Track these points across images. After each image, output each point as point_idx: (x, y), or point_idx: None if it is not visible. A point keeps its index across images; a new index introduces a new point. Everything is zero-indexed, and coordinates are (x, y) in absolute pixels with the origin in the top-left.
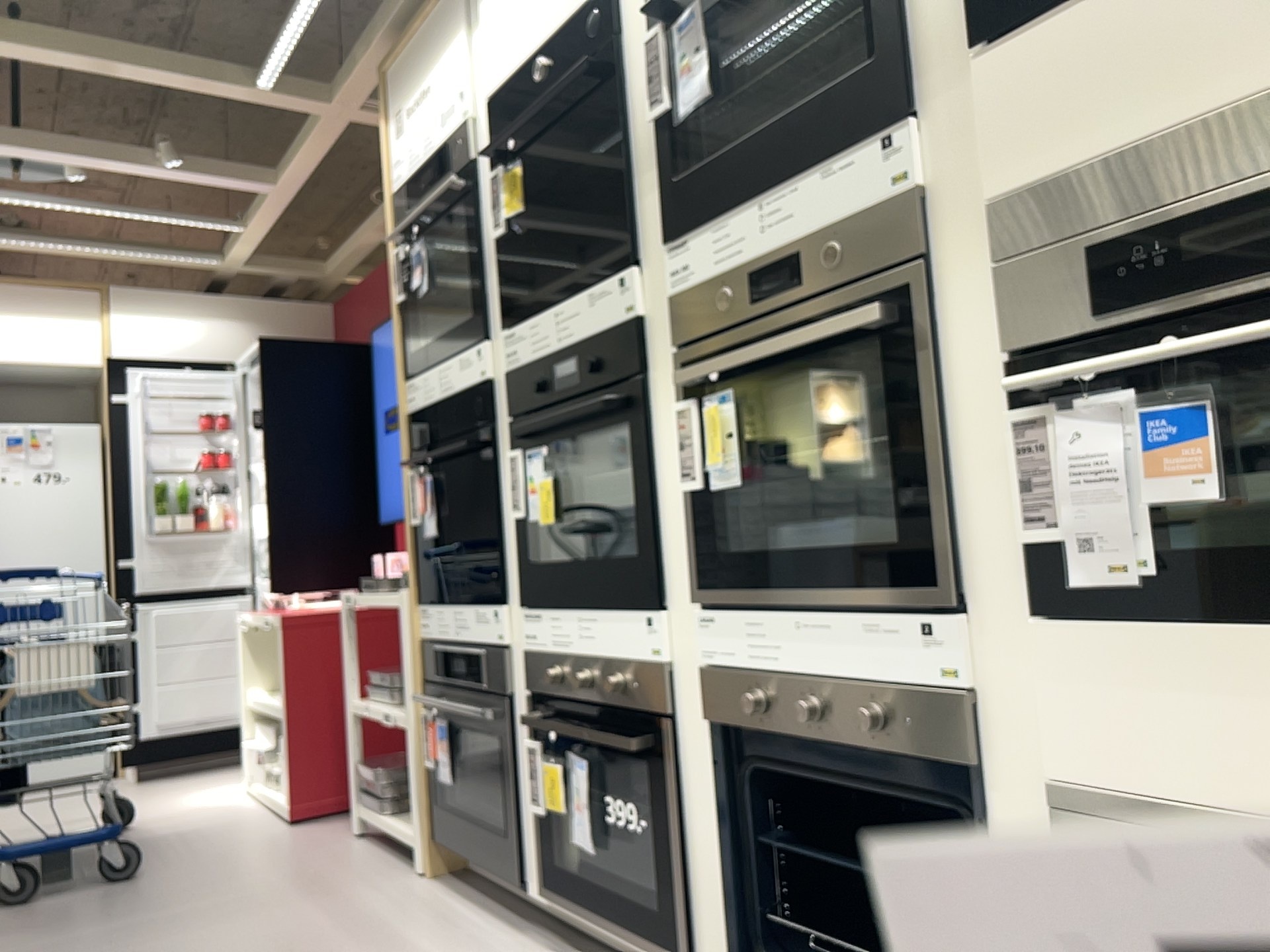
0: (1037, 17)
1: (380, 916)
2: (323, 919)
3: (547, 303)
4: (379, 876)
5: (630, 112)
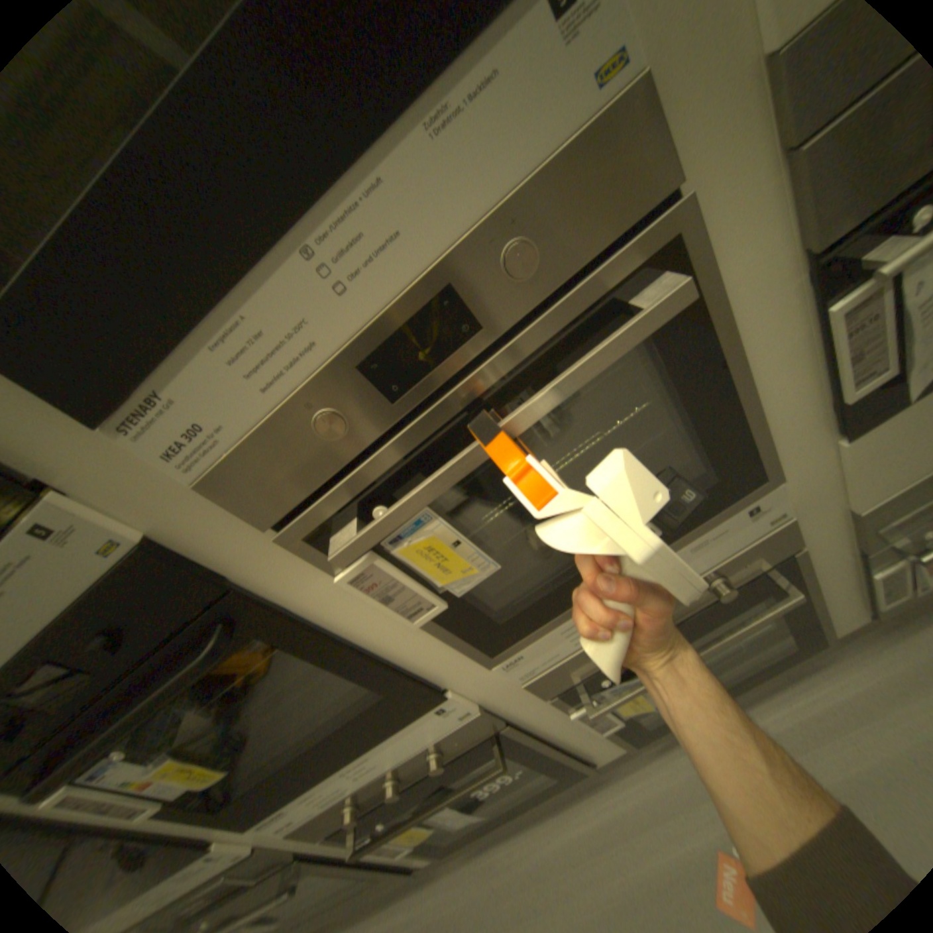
0: None
1: None
2: None
3: None
4: None
5: None
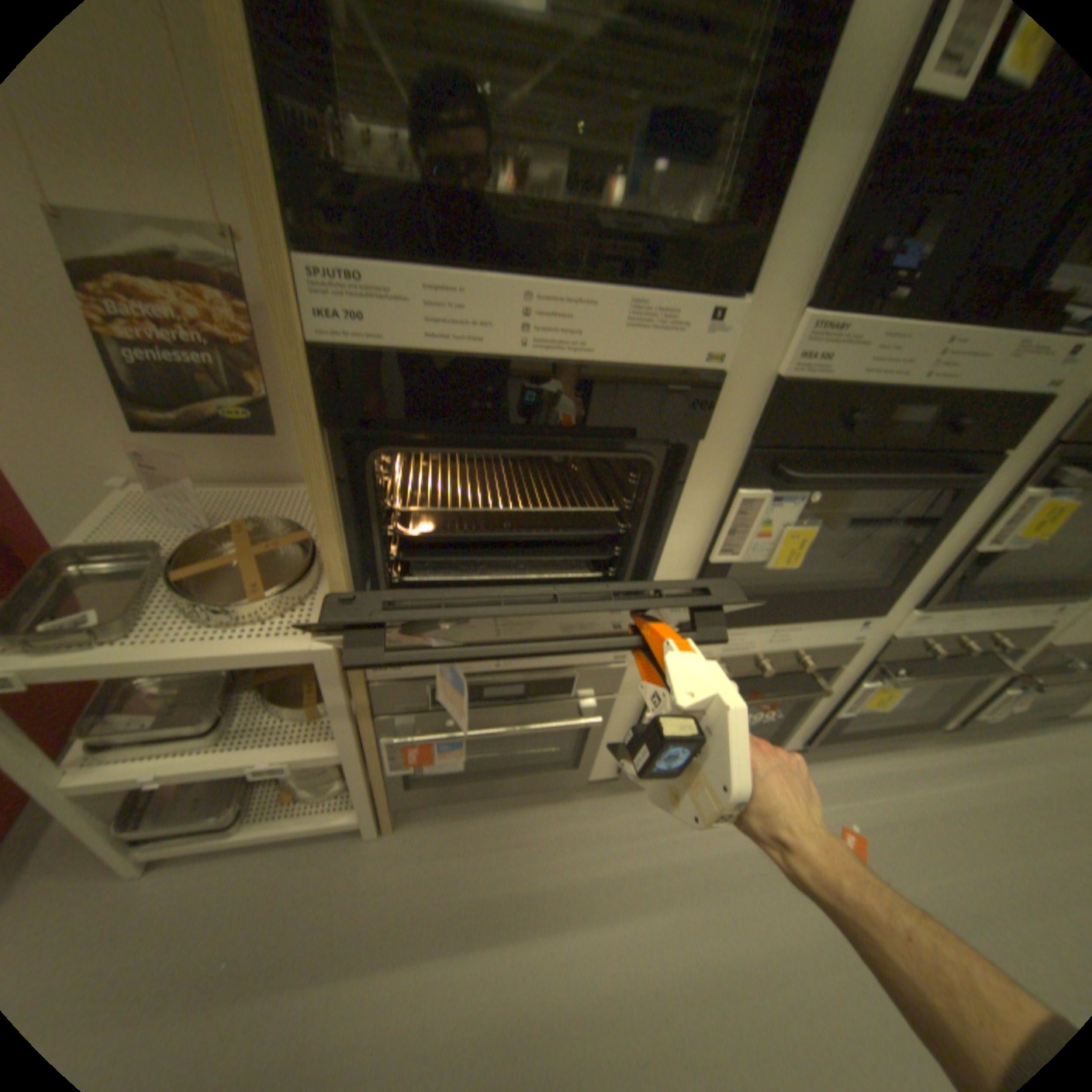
0: None
1: (449, 901)
2: (411, 968)
3: (936, 306)
4: (326, 876)
5: None
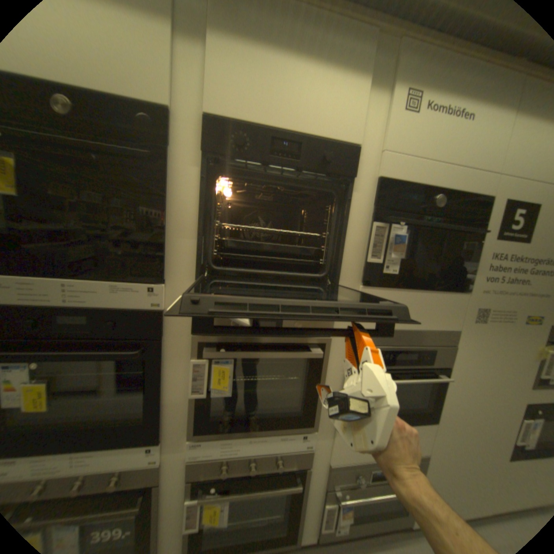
0: (379, 286)
1: None
2: None
3: (48, 272)
4: None
5: (172, 198)
